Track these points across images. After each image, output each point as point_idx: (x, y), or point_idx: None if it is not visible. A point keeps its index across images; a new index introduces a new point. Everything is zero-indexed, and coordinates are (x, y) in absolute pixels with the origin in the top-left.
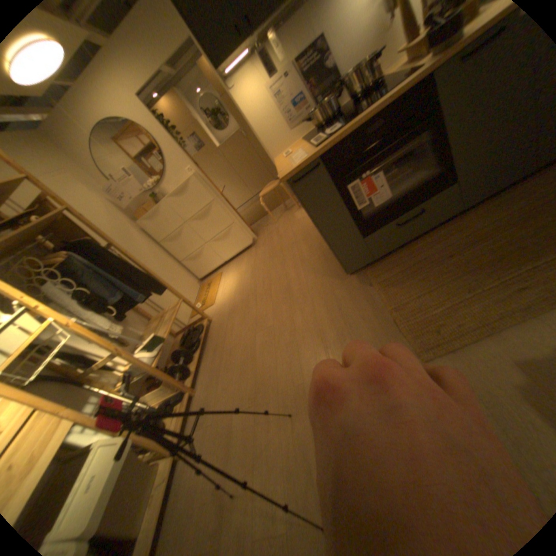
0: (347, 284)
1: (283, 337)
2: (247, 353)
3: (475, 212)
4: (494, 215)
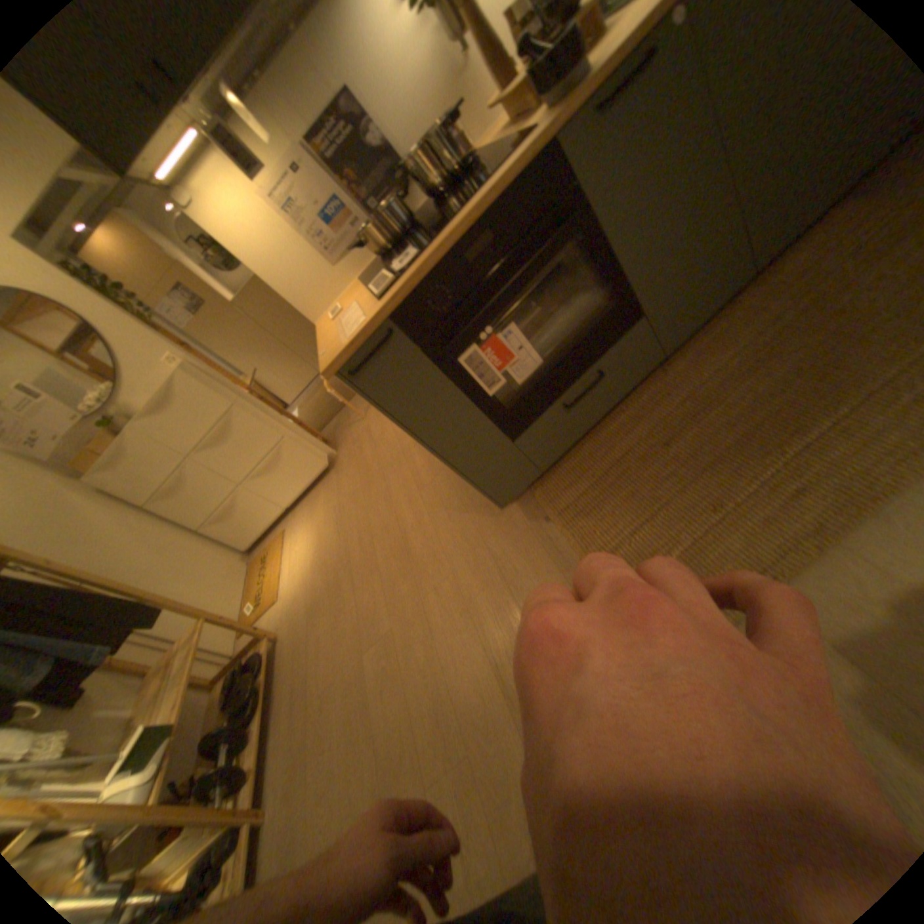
0: (506, 524)
1: (413, 655)
2: (351, 704)
3: (684, 356)
4: (714, 359)
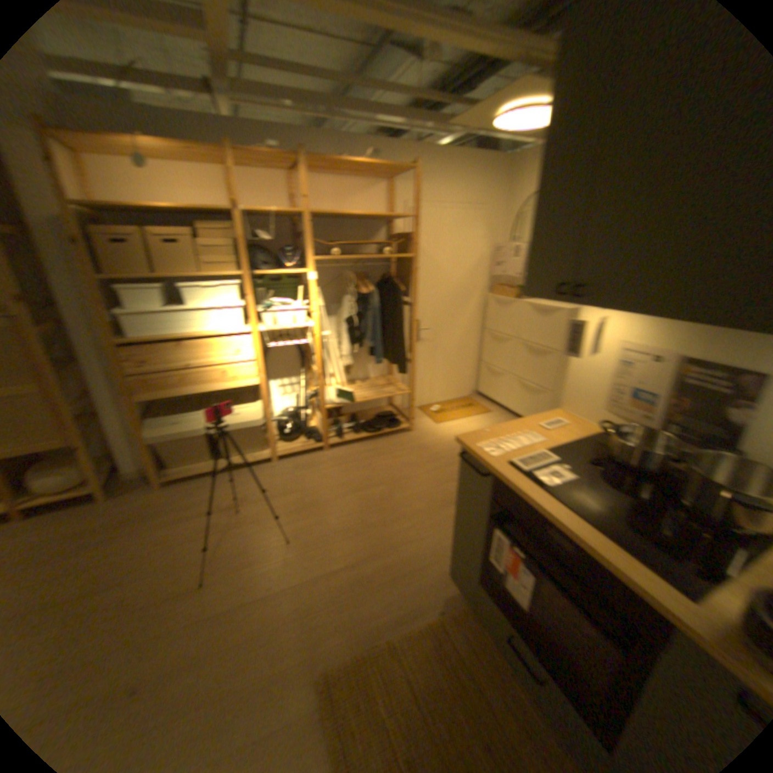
0: (445, 582)
1: (373, 517)
2: (358, 485)
3: None
4: None
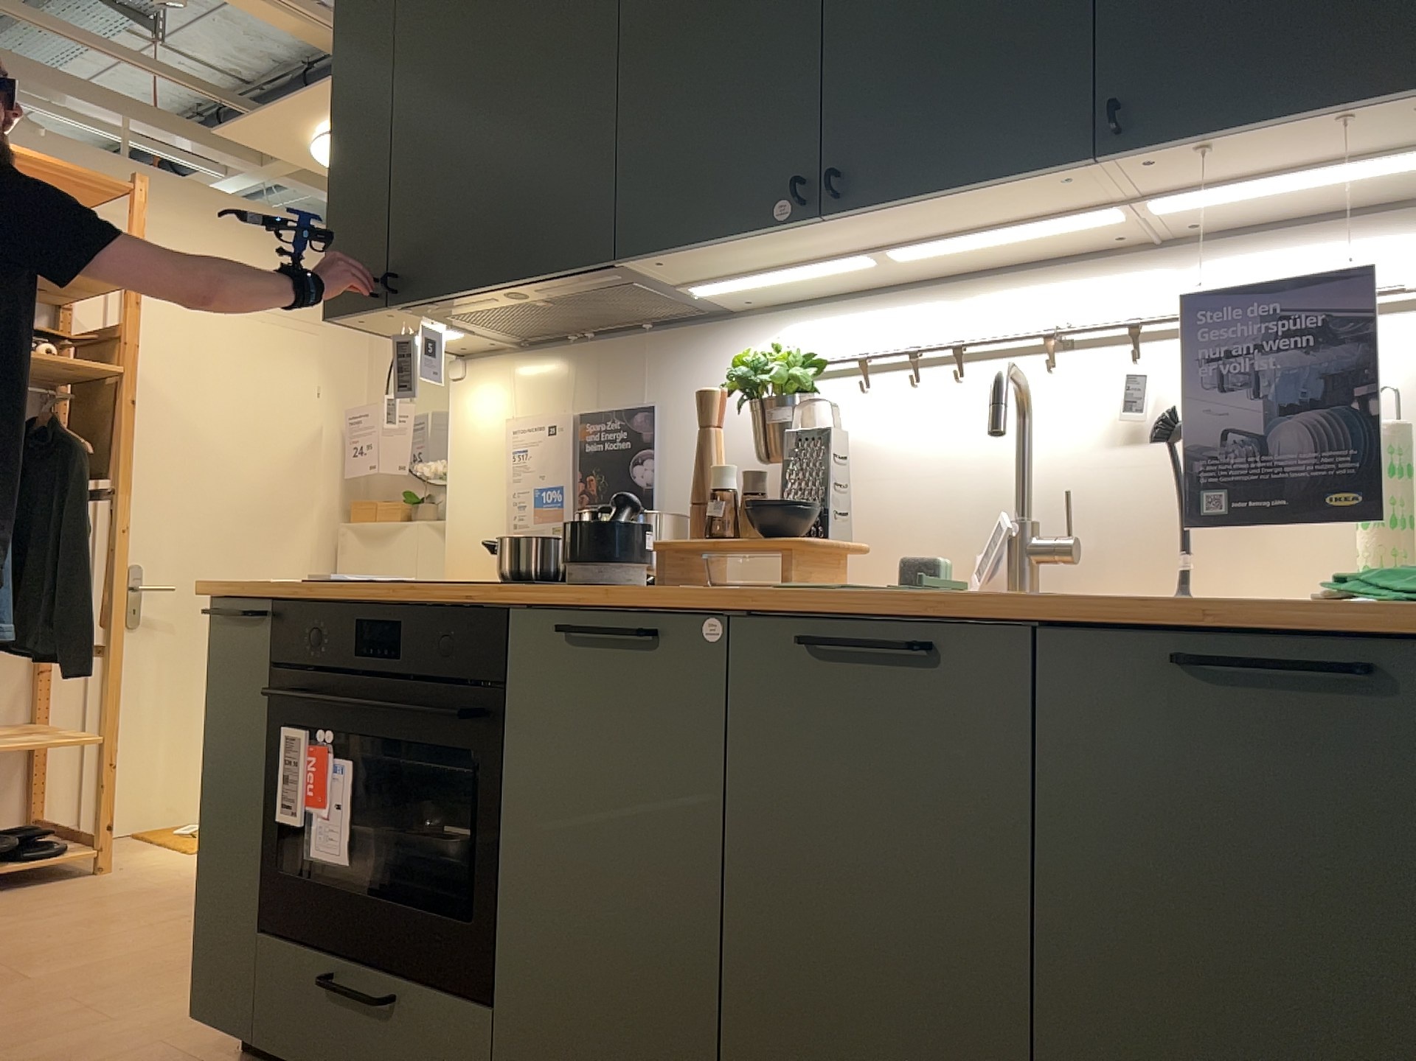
0: None
1: None
2: None
3: None
4: None
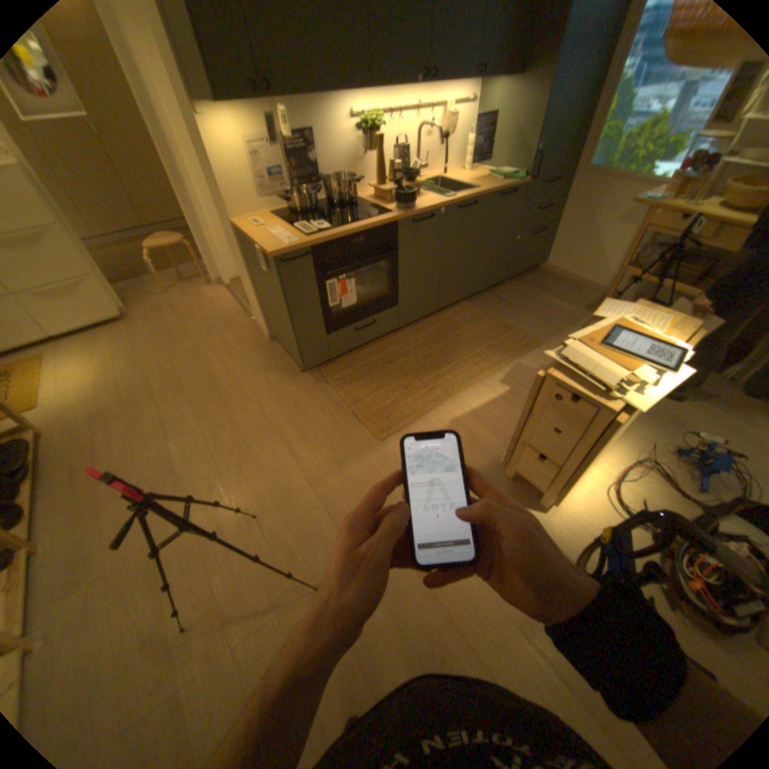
0: (299, 383)
1: (221, 443)
2: (156, 472)
3: (402, 333)
4: (413, 338)
